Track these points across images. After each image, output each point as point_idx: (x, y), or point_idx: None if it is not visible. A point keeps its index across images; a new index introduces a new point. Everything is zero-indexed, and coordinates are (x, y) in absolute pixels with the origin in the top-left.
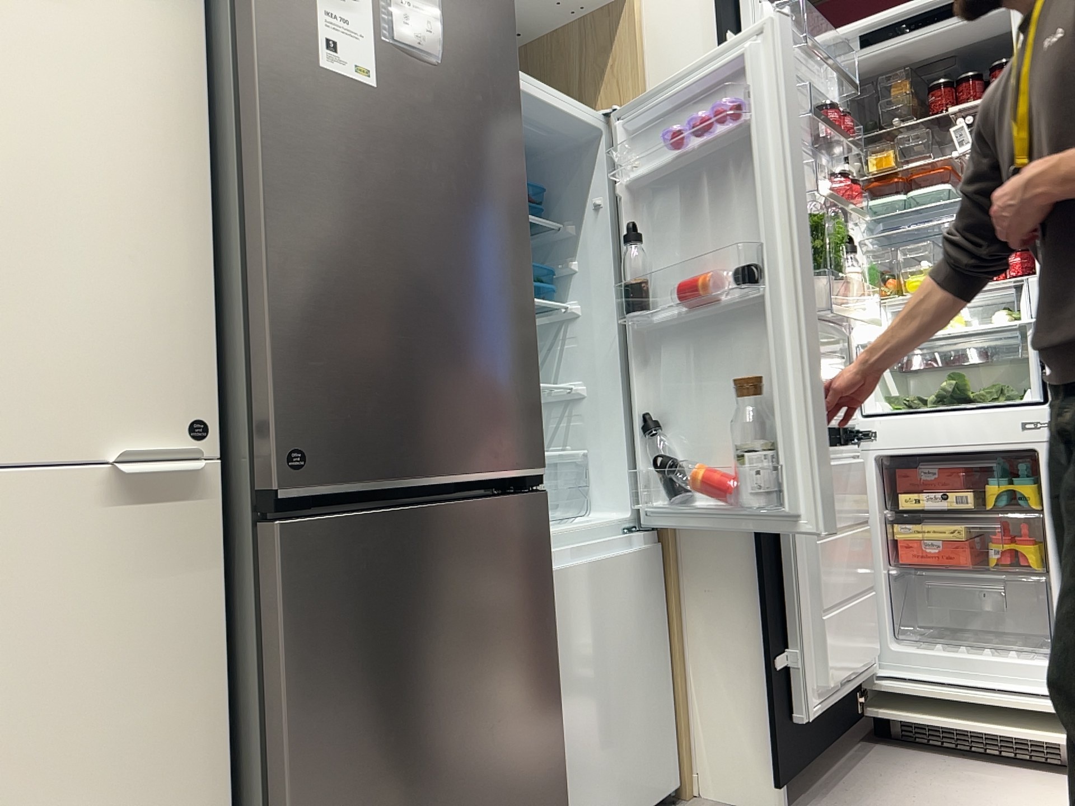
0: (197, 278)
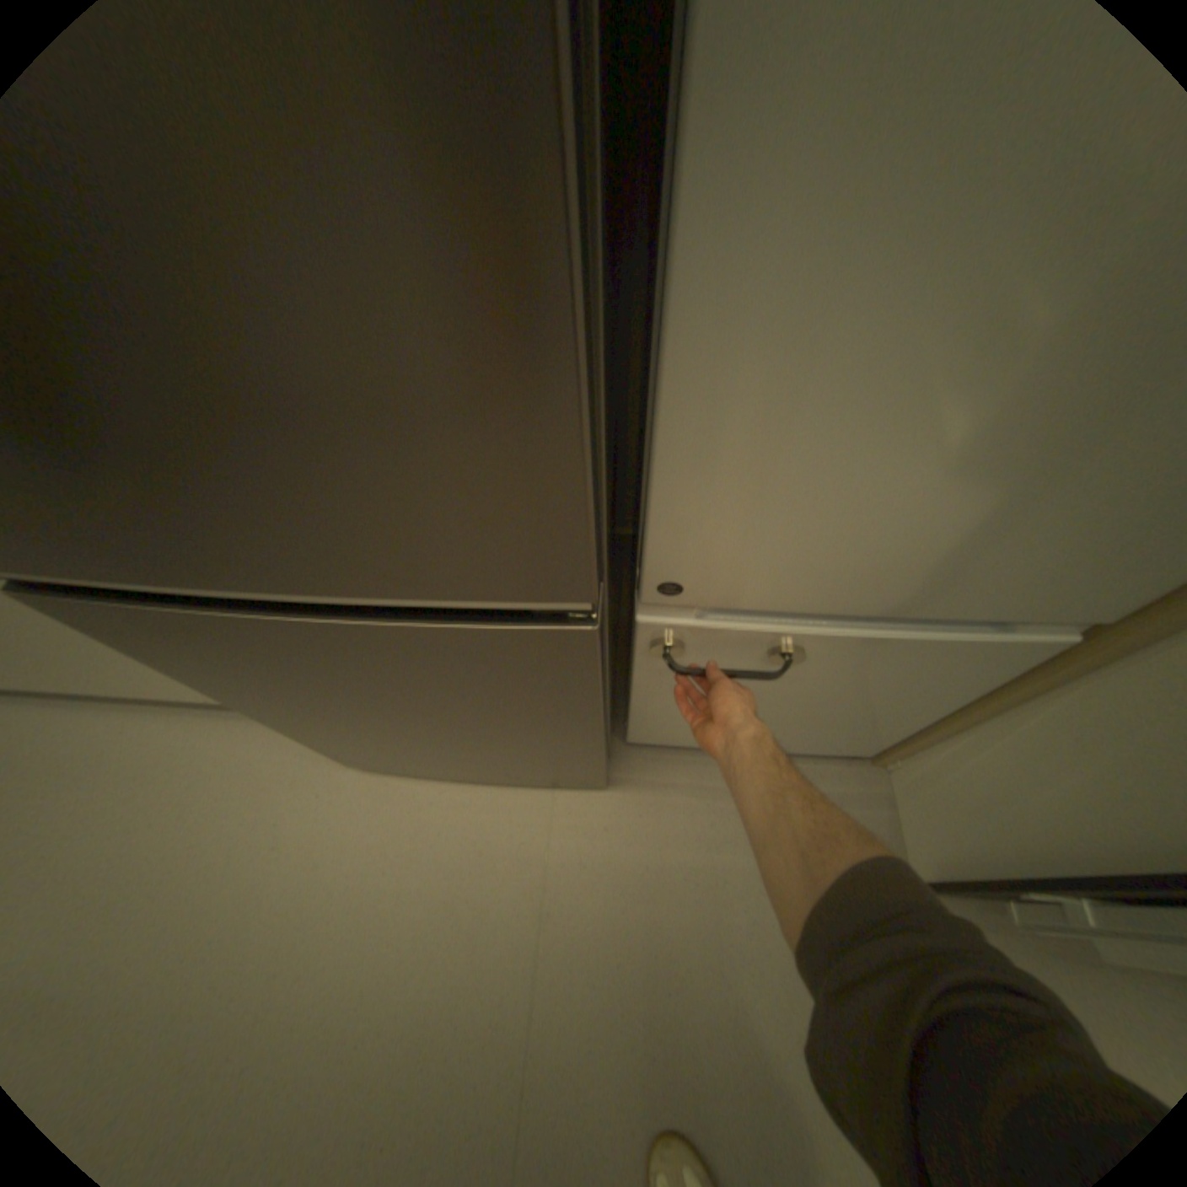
0: None
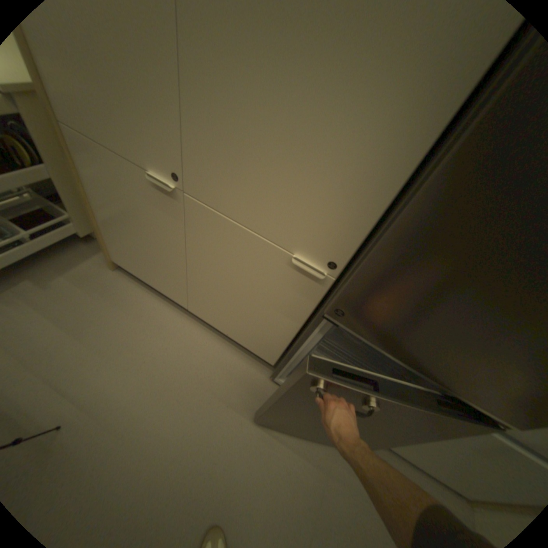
0: (379, 204)
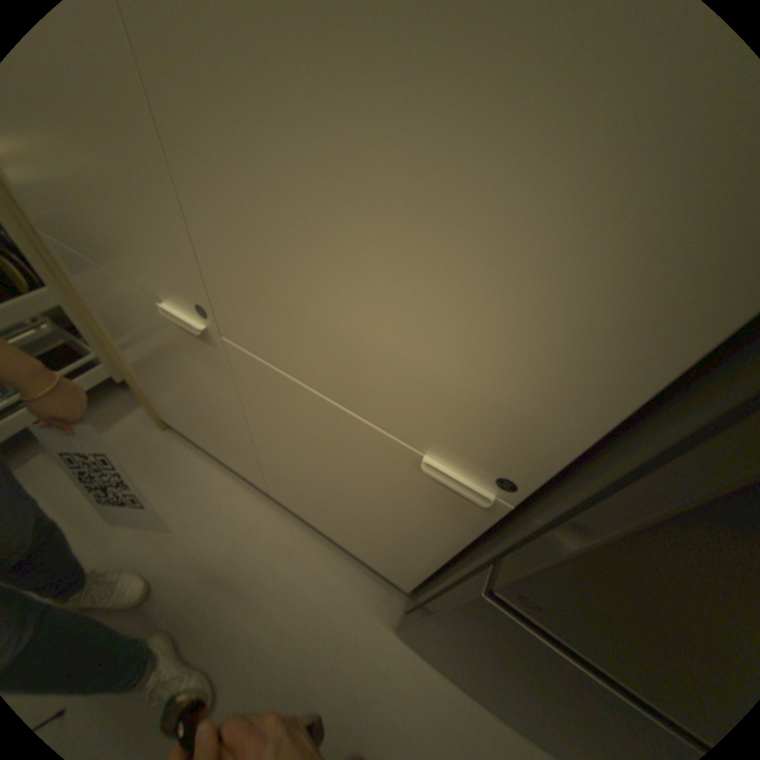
0: (630, 388)
